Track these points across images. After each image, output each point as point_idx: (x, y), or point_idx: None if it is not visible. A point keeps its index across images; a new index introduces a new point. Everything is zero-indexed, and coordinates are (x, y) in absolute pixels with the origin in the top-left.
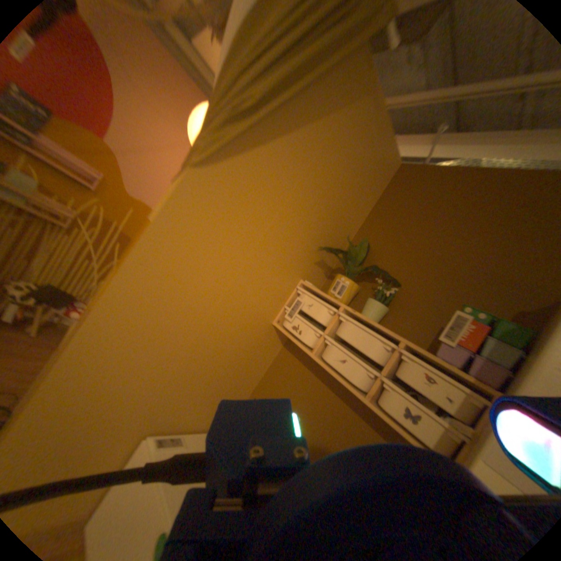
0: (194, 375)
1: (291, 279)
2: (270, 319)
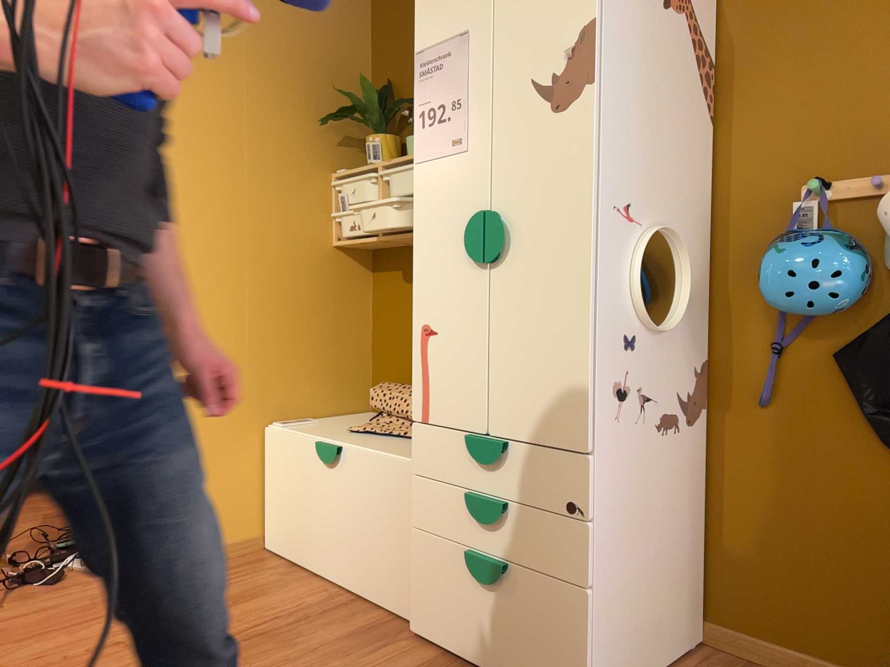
0: (270, 336)
1: (315, 177)
2: (323, 239)
